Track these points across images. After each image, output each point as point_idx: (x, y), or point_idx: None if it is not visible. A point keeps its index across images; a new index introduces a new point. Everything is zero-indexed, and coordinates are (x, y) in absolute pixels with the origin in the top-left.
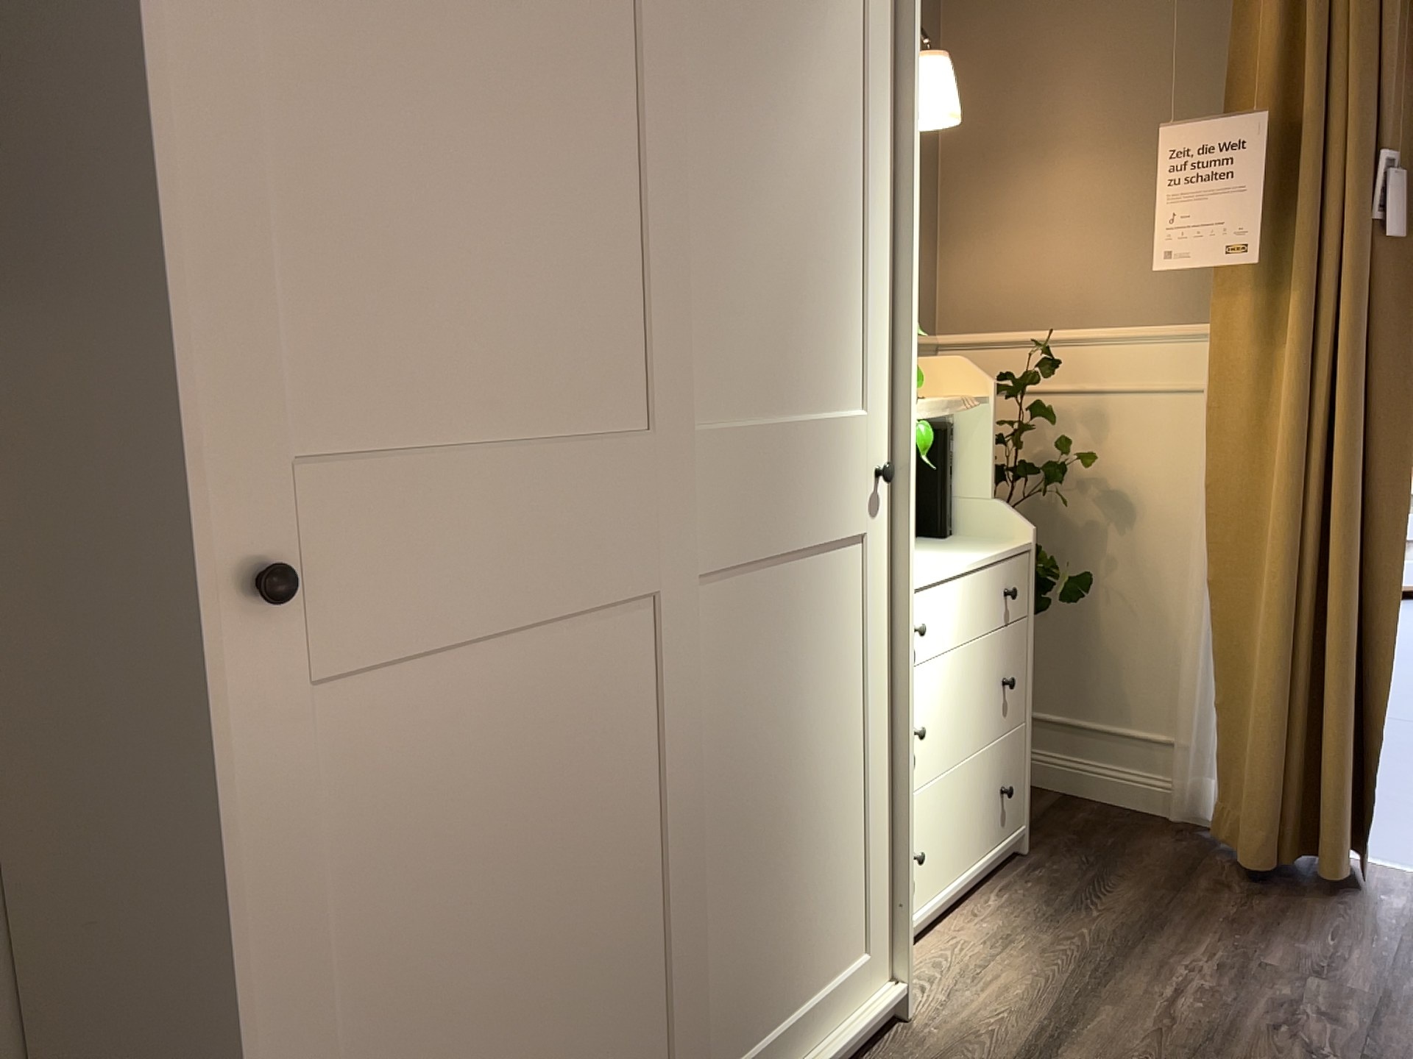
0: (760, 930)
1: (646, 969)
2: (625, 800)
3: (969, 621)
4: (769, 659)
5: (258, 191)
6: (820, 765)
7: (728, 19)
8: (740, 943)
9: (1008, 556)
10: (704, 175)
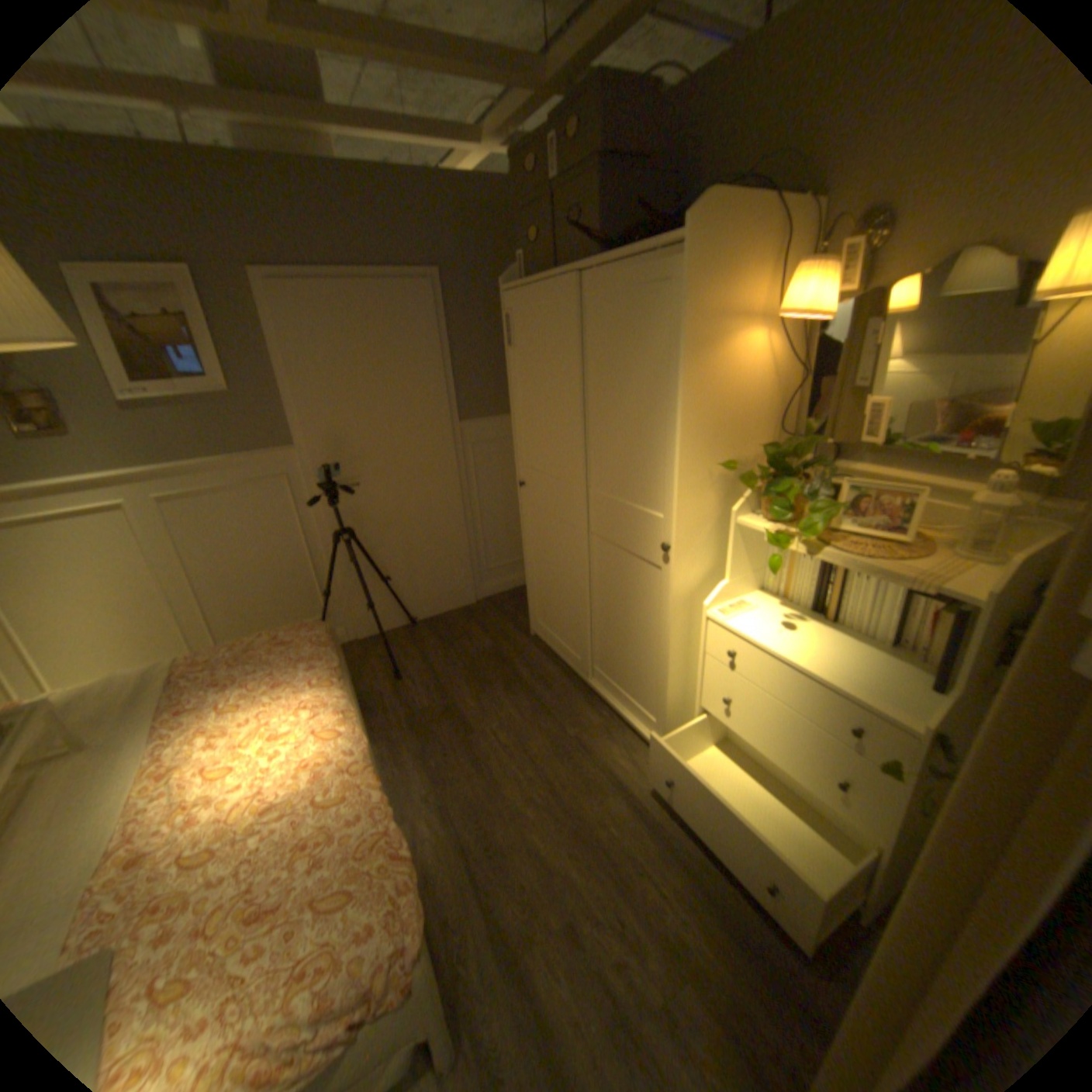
0: (612, 652)
1: (575, 615)
2: (570, 572)
3: (795, 699)
4: (616, 577)
5: (520, 425)
6: (636, 632)
7: (603, 361)
8: (606, 647)
9: (874, 711)
10: (596, 416)
